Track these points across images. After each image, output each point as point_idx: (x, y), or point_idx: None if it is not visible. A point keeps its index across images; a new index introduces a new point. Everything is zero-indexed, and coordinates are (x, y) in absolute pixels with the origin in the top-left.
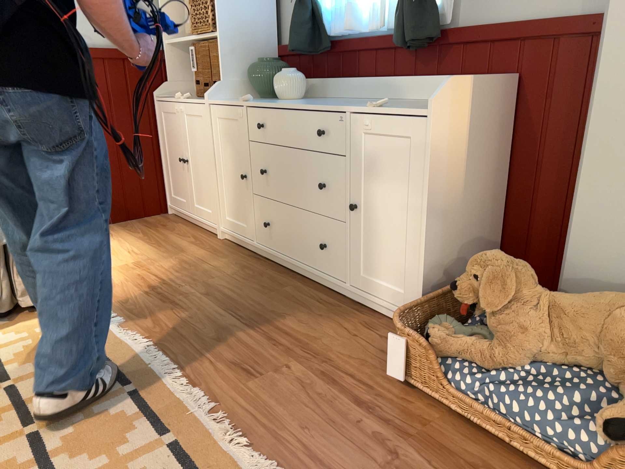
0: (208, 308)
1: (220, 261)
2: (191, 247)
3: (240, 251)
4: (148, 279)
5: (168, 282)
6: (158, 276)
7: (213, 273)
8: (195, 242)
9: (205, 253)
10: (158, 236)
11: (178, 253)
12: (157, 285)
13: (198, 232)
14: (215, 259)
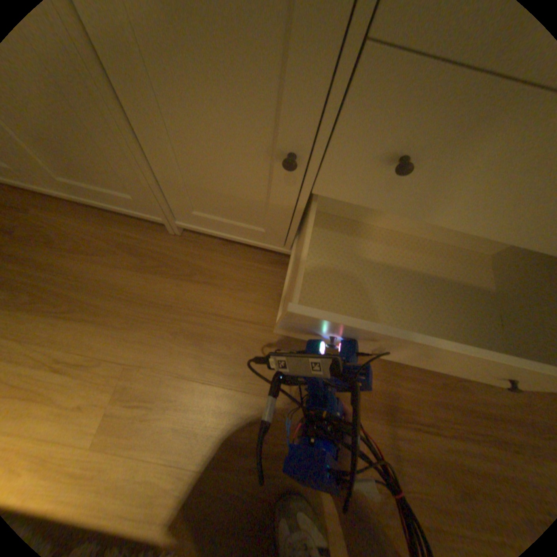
0: (380, 435)
1: (255, 299)
2: (156, 280)
3: (250, 253)
4: (207, 428)
5: (251, 412)
6: (213, 406)
7: (282, 339)
8: (146, 261)
9: (207, 290)
10: (44, 275)
11: (162, 316)
12: (247, 435)
13: (110, 224)
14: (239, 296)
